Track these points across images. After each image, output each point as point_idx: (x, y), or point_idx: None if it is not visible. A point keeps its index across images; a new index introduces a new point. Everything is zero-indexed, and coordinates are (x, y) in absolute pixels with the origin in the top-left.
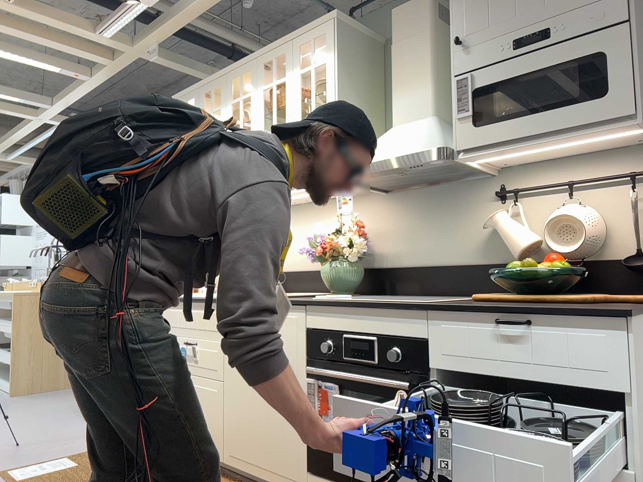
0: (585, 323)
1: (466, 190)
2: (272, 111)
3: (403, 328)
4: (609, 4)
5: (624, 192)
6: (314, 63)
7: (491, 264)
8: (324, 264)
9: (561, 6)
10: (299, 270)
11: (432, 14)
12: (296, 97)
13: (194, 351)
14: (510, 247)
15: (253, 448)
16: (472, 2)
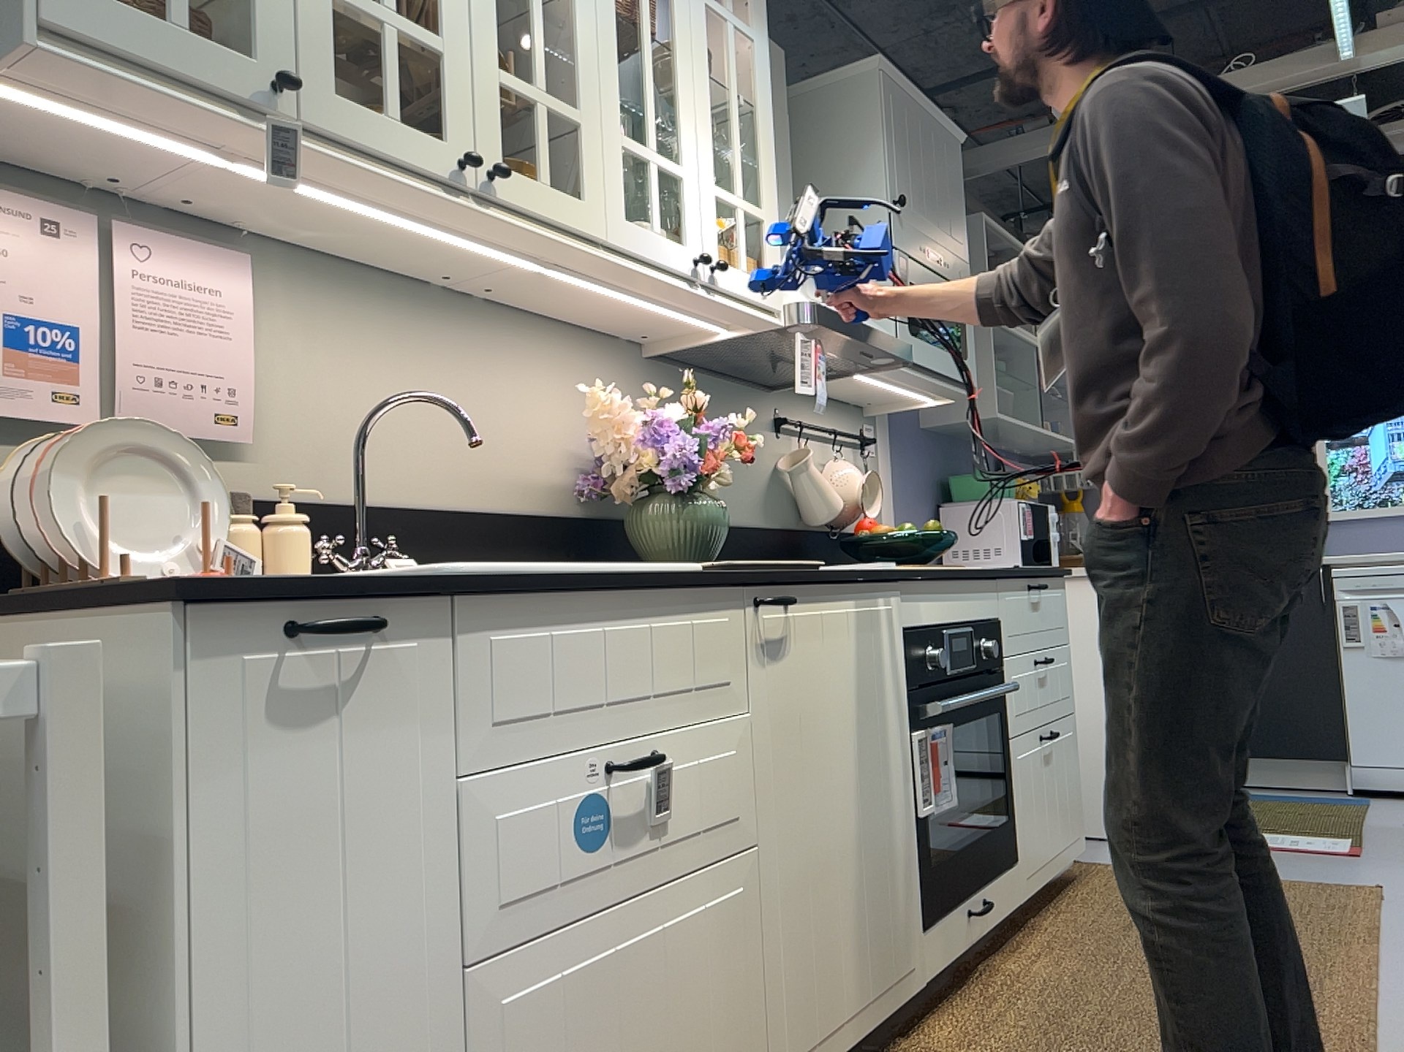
0: (1057, 584)
1: (749, 400)
2: (607, 7)
3: (986, 608)
4: (967, 269)
5: (854, 456)
6: (734, 13)
7: (778, 529)
8: (662, 497)
9: (948, 242)
10: (436, 506)
11: (787, 94)
12: (702, 53)
13: (662, 787)
14: (818, 506)
15: (842, 977)
16: (903, 161)
